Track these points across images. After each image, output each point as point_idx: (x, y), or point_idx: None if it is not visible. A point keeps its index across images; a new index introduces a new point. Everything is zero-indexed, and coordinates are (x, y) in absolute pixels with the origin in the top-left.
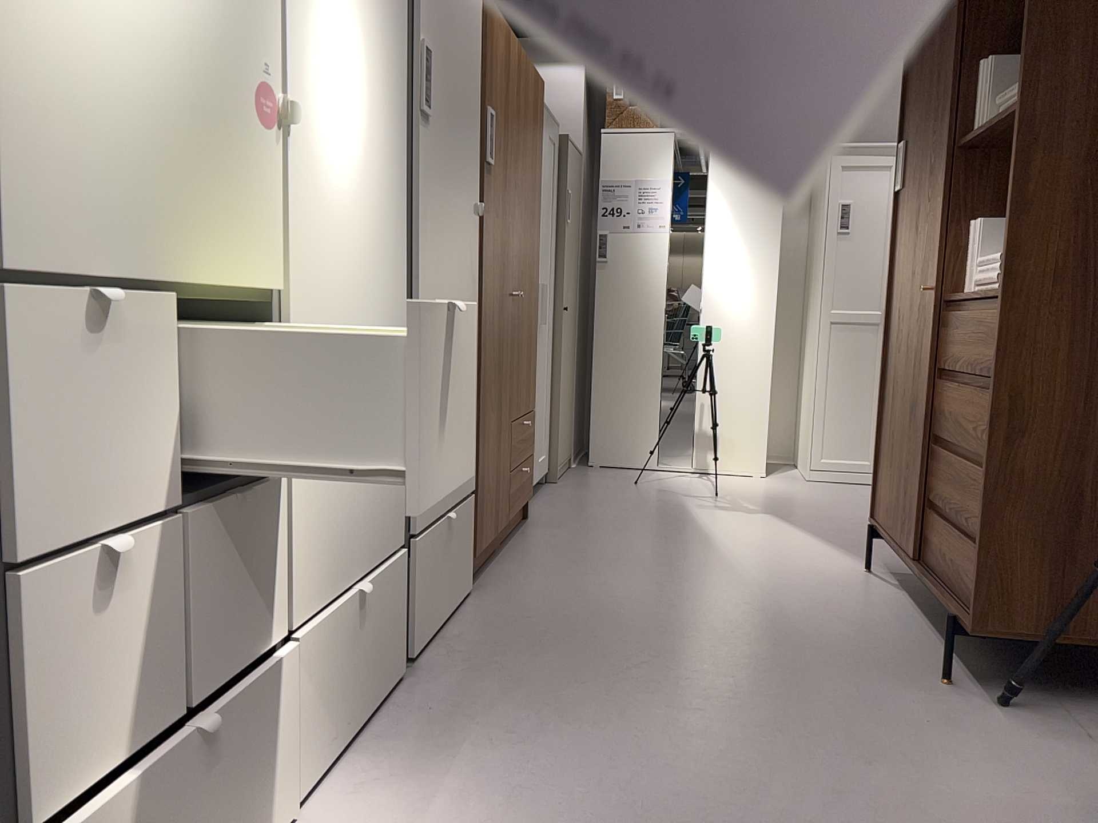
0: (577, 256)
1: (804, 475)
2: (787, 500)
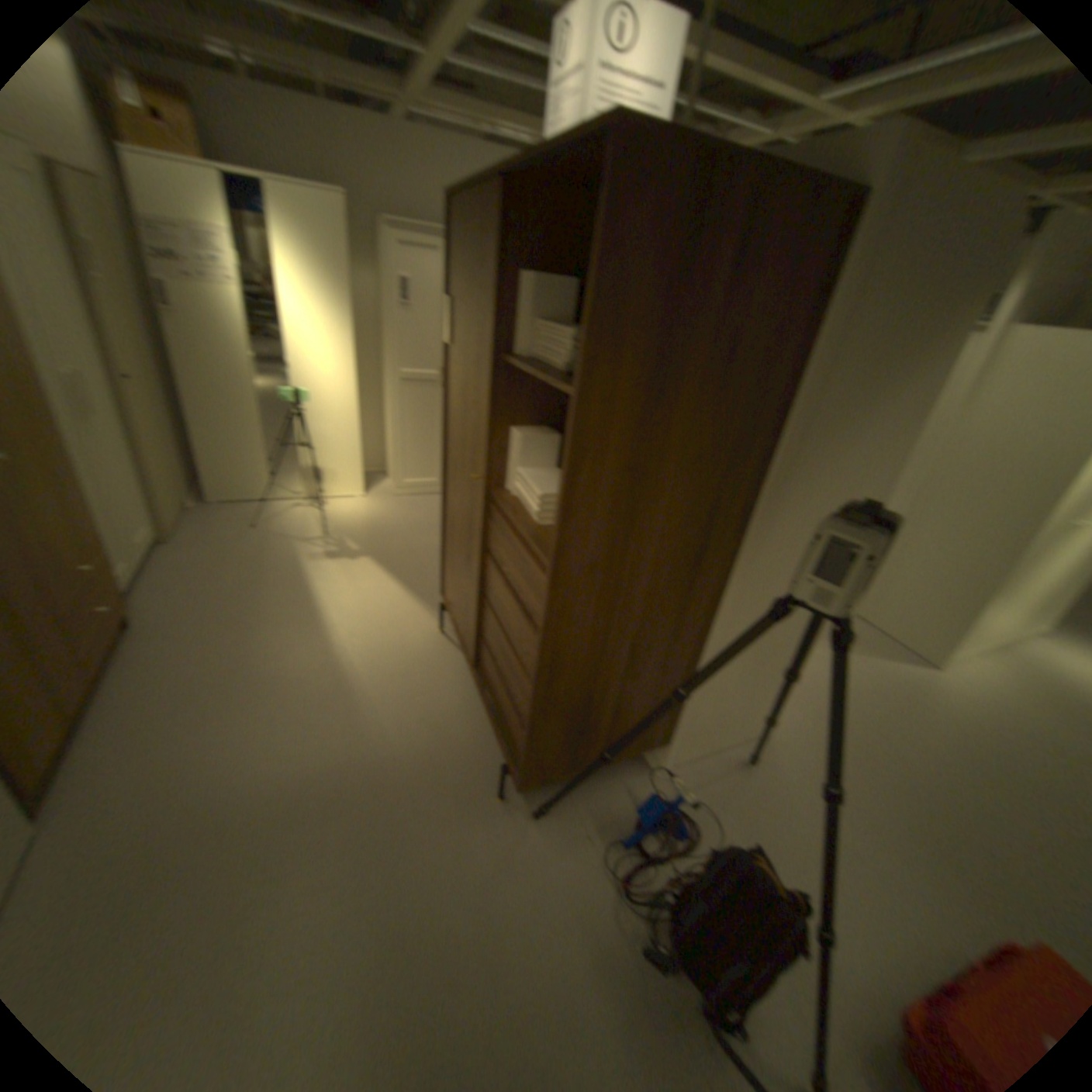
0: (140, 312)
1: (396, 492)
2: (384, 532)
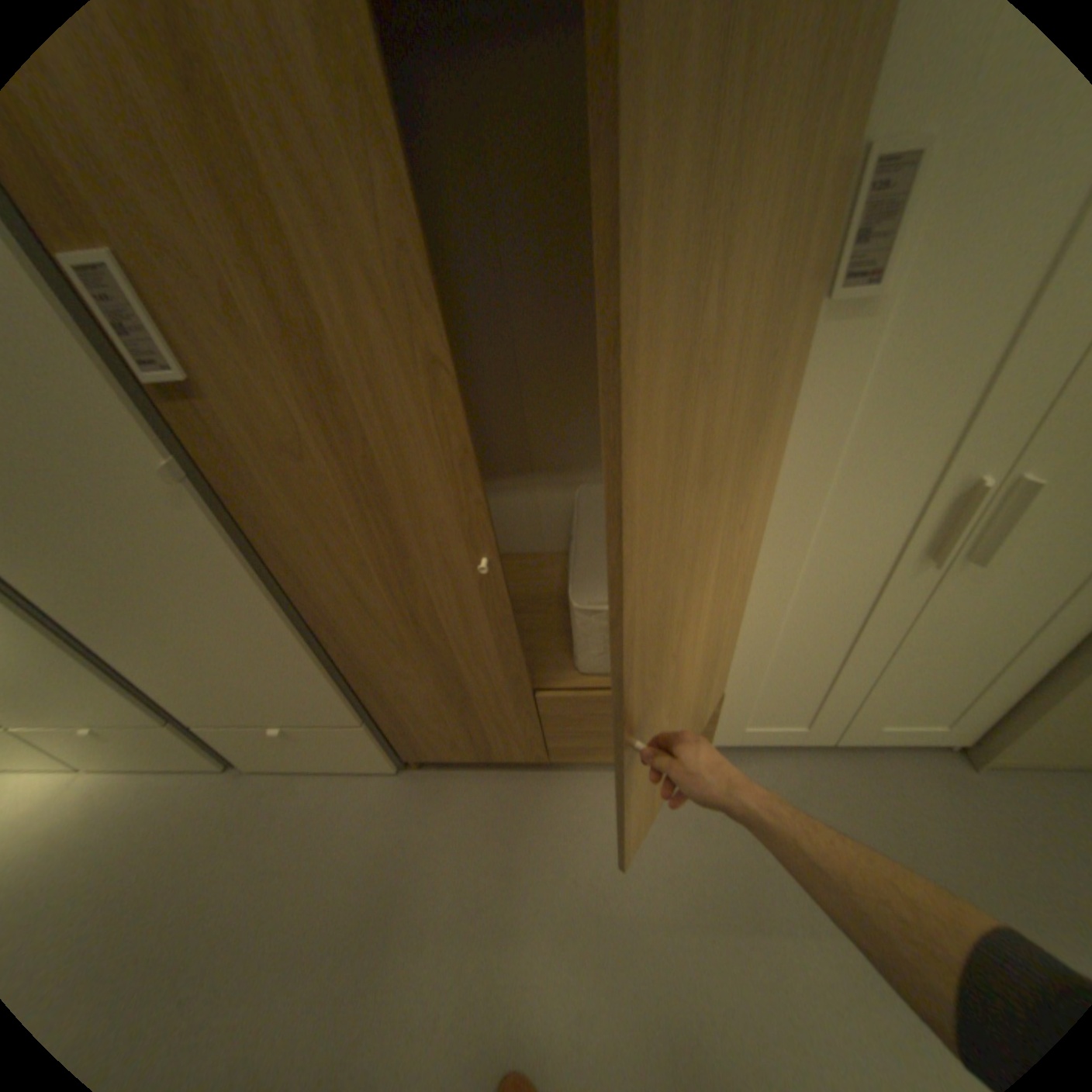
0: None
1: None
2: None
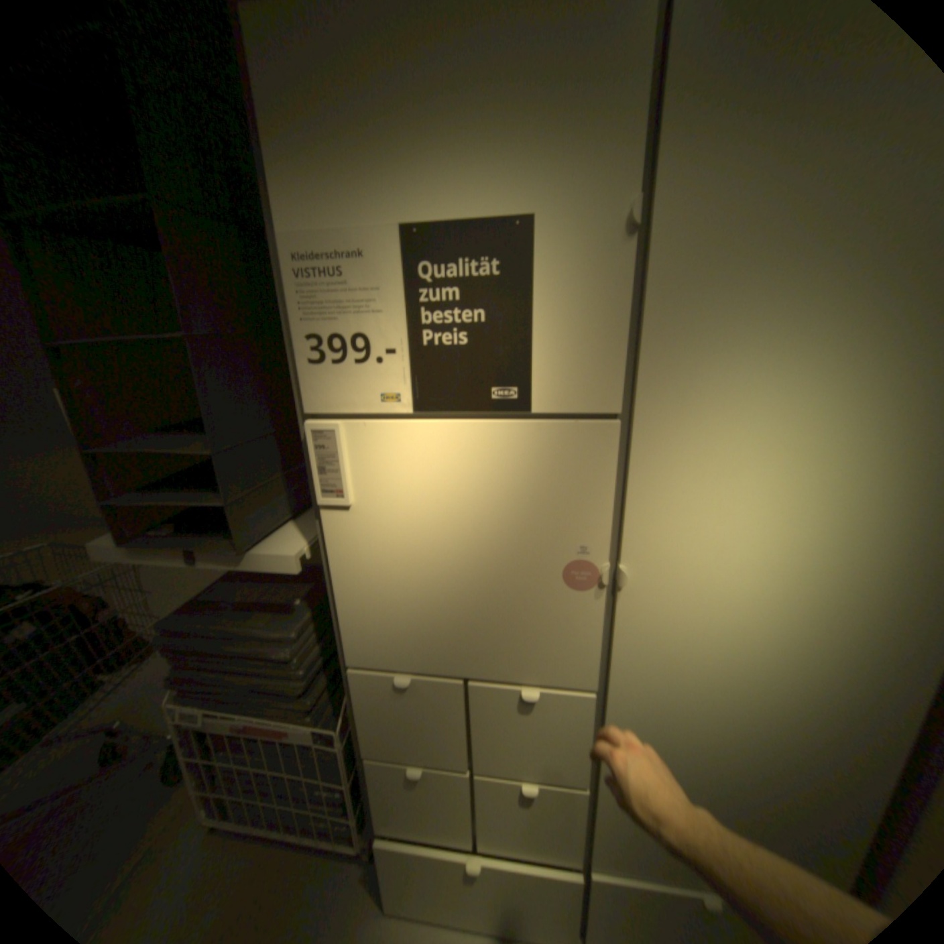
0: None
1: None
2: None
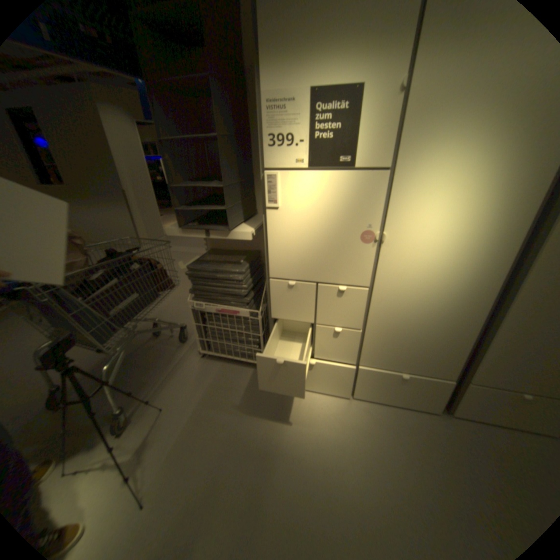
0: None
1: None
2: None
